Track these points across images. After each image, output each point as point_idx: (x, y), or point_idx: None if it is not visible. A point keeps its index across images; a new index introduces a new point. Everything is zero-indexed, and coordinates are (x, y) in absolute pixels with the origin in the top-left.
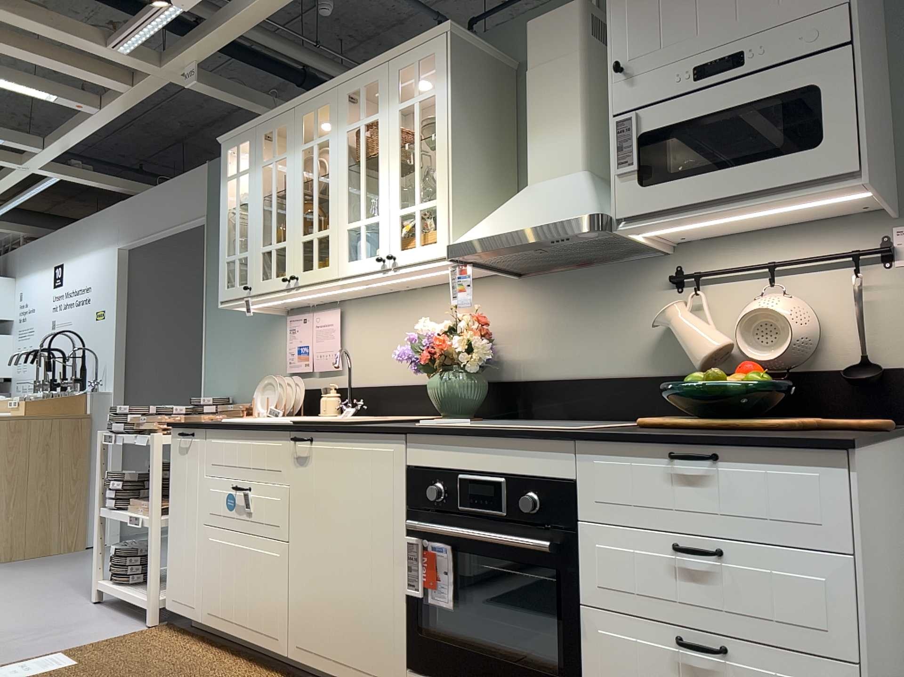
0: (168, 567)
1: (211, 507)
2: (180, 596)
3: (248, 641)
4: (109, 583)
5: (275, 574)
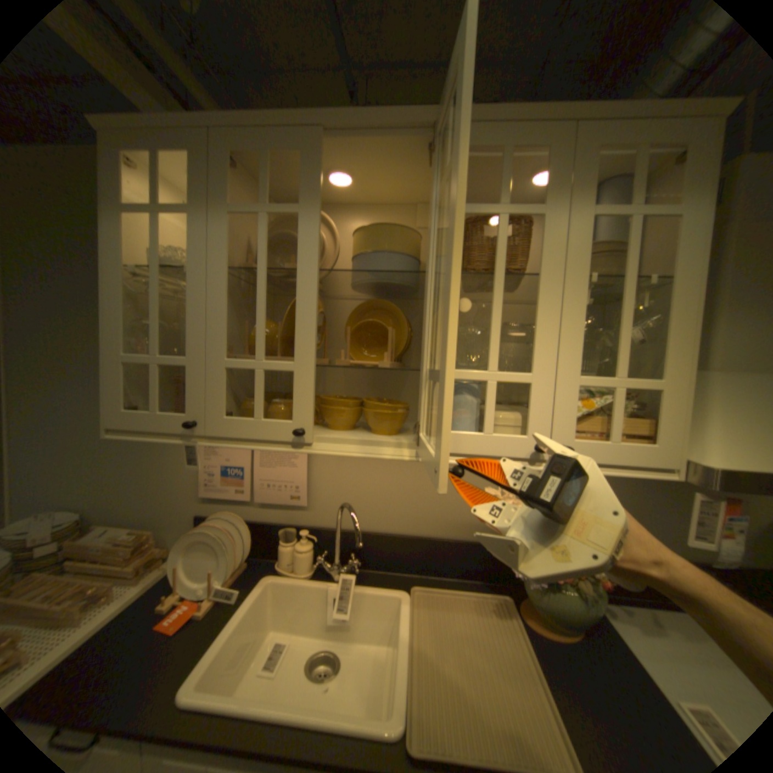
0: None
1: None
2: None
3: None
4: None
5: None
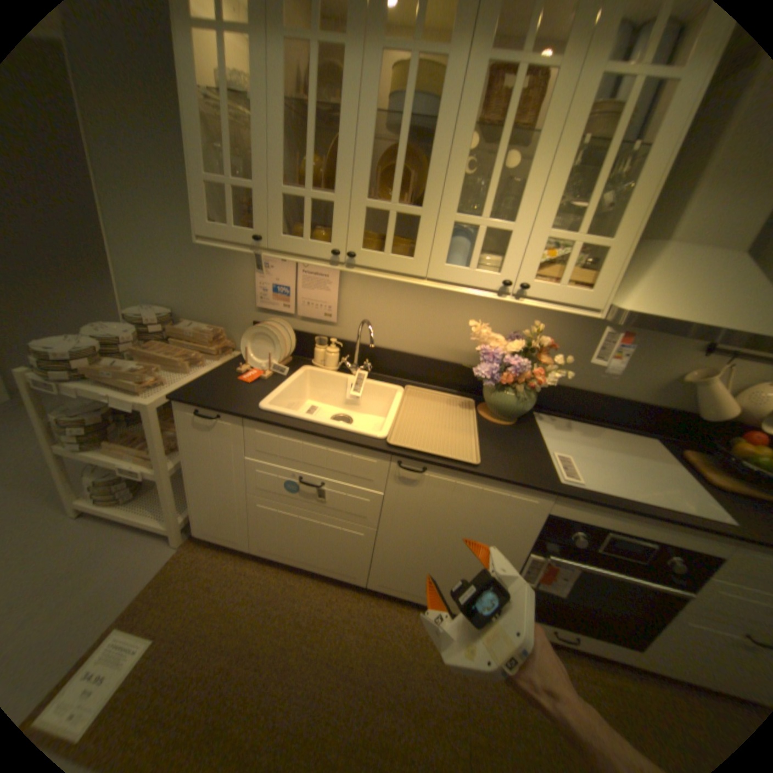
0: (190, 511)
1: (260, 484)
2: (215, 533)
3: (317, 573)
4: (91, 506)
5: (357, 545)
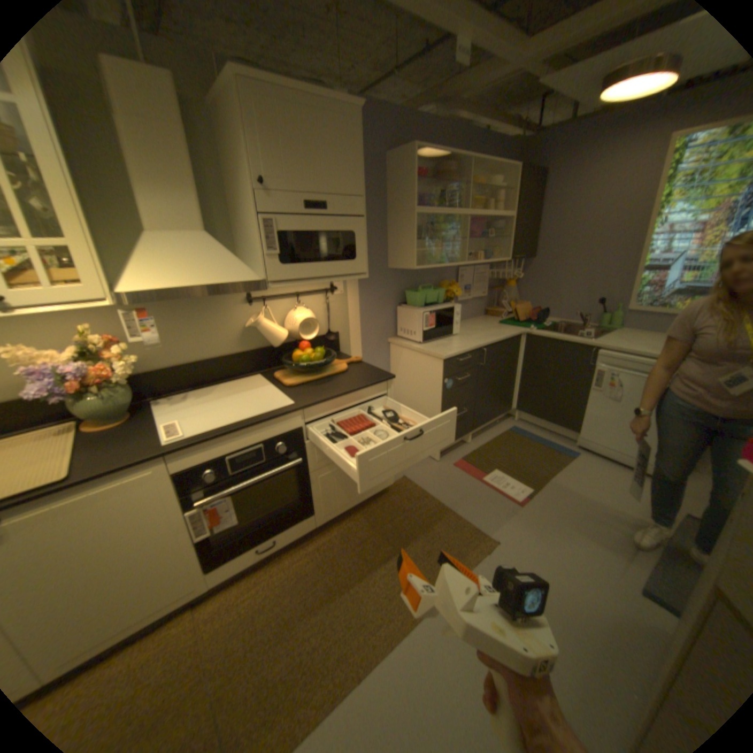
0: None
1: None
2: None
3: None
4: None
5: None
